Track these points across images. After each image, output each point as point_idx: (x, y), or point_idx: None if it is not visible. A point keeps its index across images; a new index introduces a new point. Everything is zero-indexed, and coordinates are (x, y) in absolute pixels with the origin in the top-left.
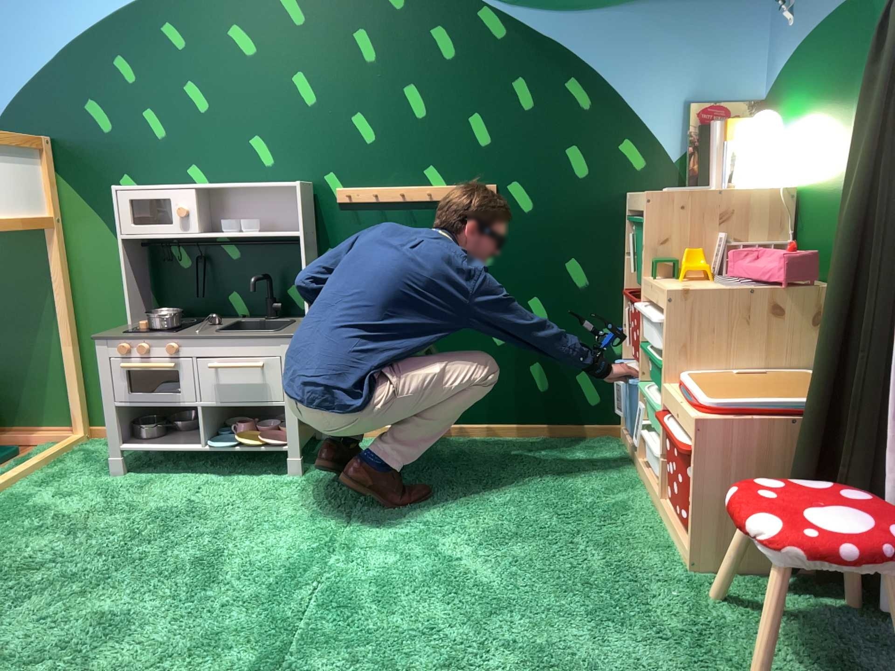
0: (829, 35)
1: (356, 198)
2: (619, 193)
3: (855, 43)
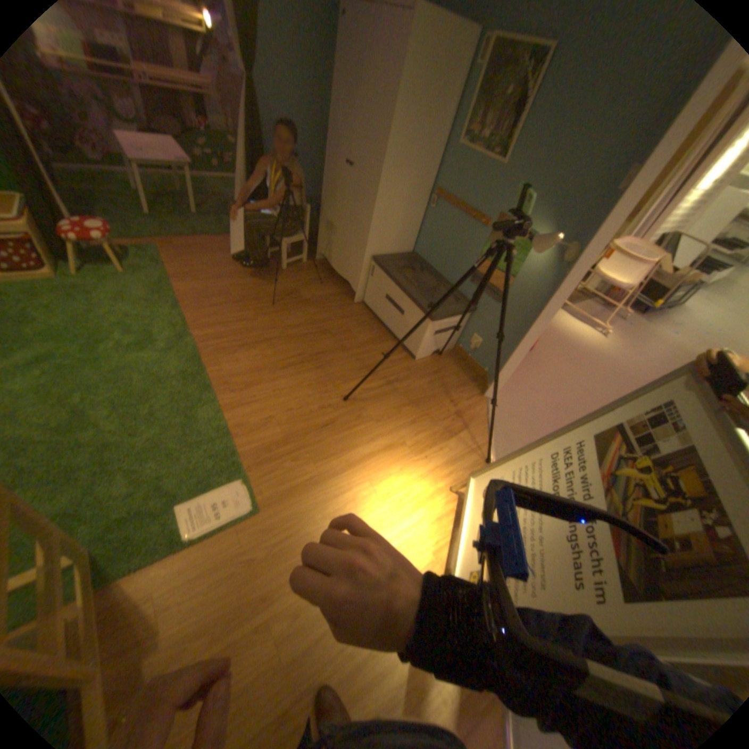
0: None
1: None
2: None
3: None
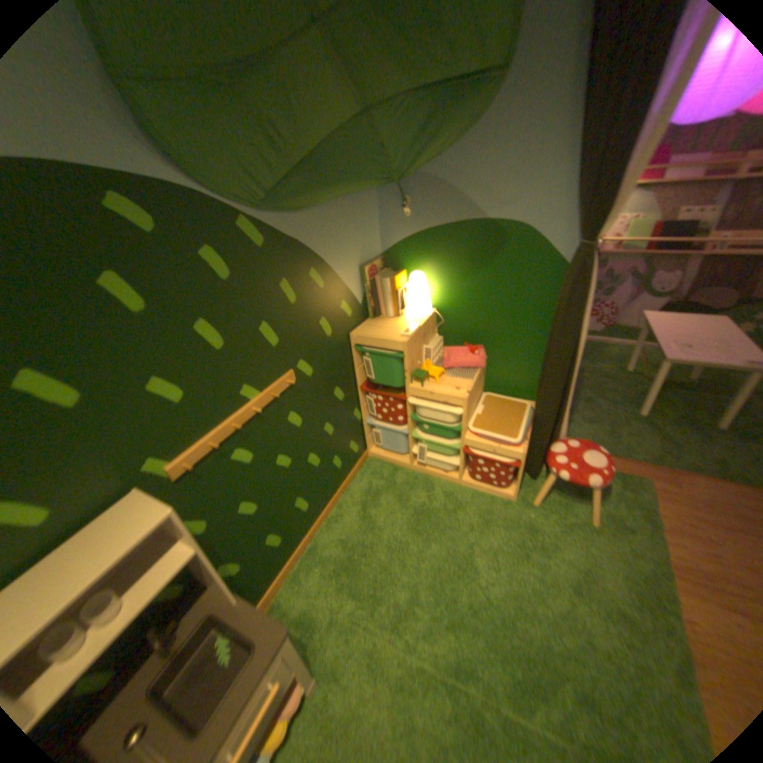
0: (457, 233)
1: (194, 459)
2: (346, 335)
3: (485, 244)
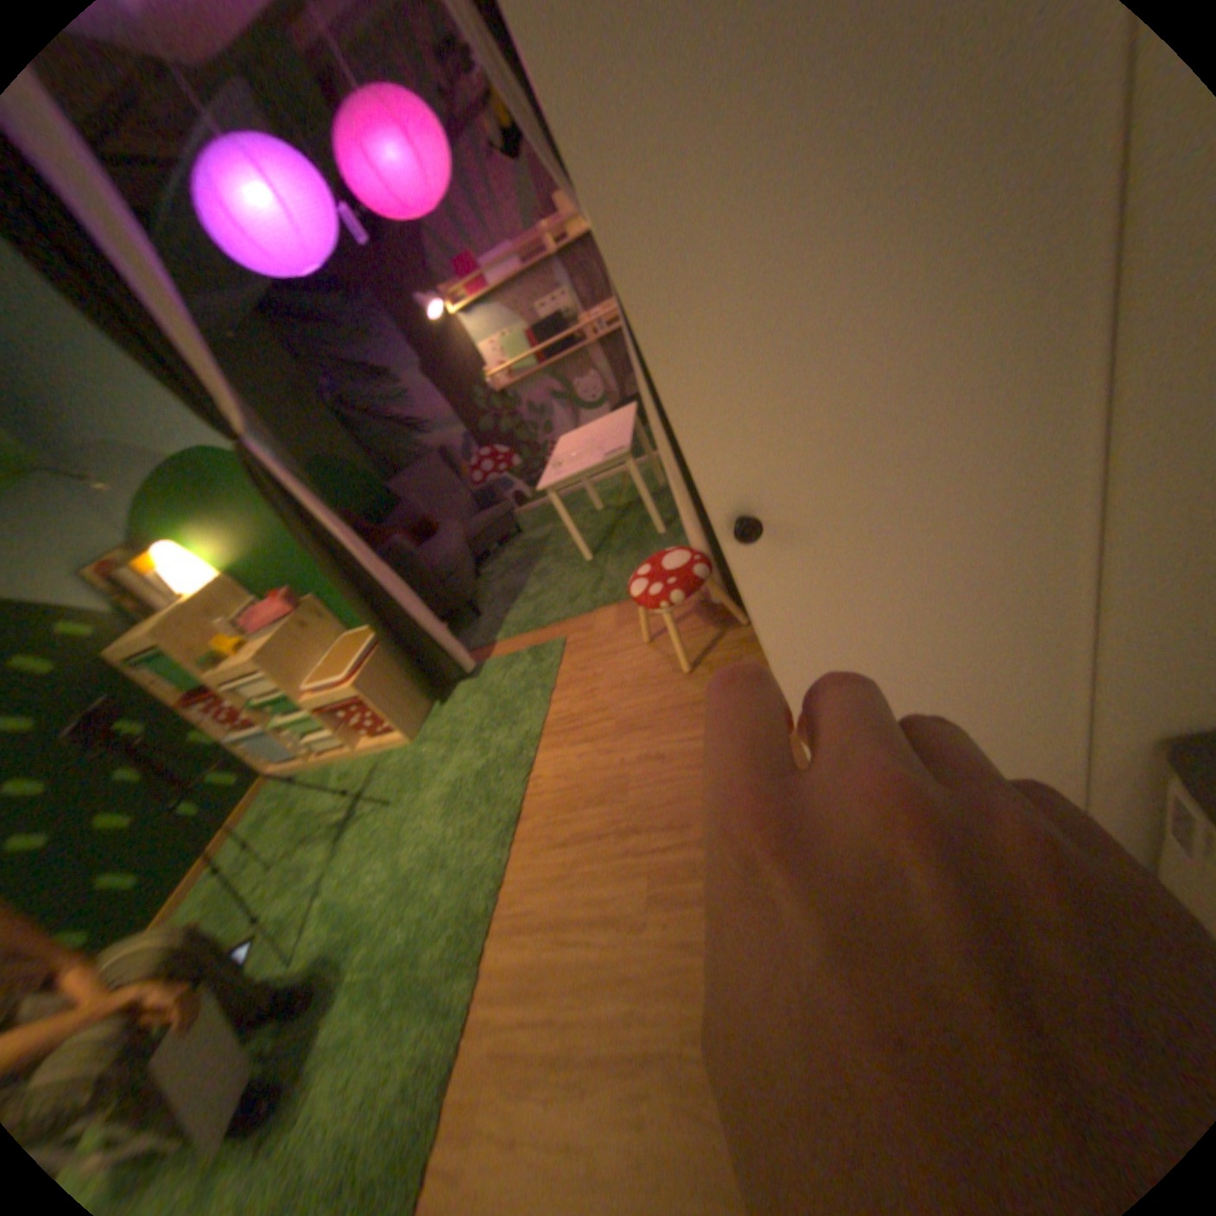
0: (163, 484)
1: None
2: (95, 657)
3: (194, 482)
